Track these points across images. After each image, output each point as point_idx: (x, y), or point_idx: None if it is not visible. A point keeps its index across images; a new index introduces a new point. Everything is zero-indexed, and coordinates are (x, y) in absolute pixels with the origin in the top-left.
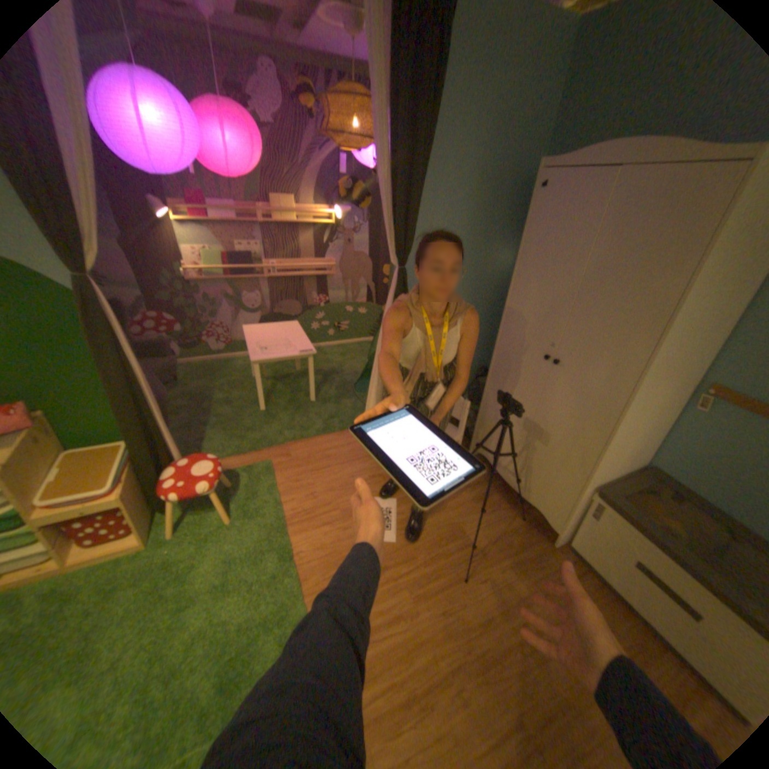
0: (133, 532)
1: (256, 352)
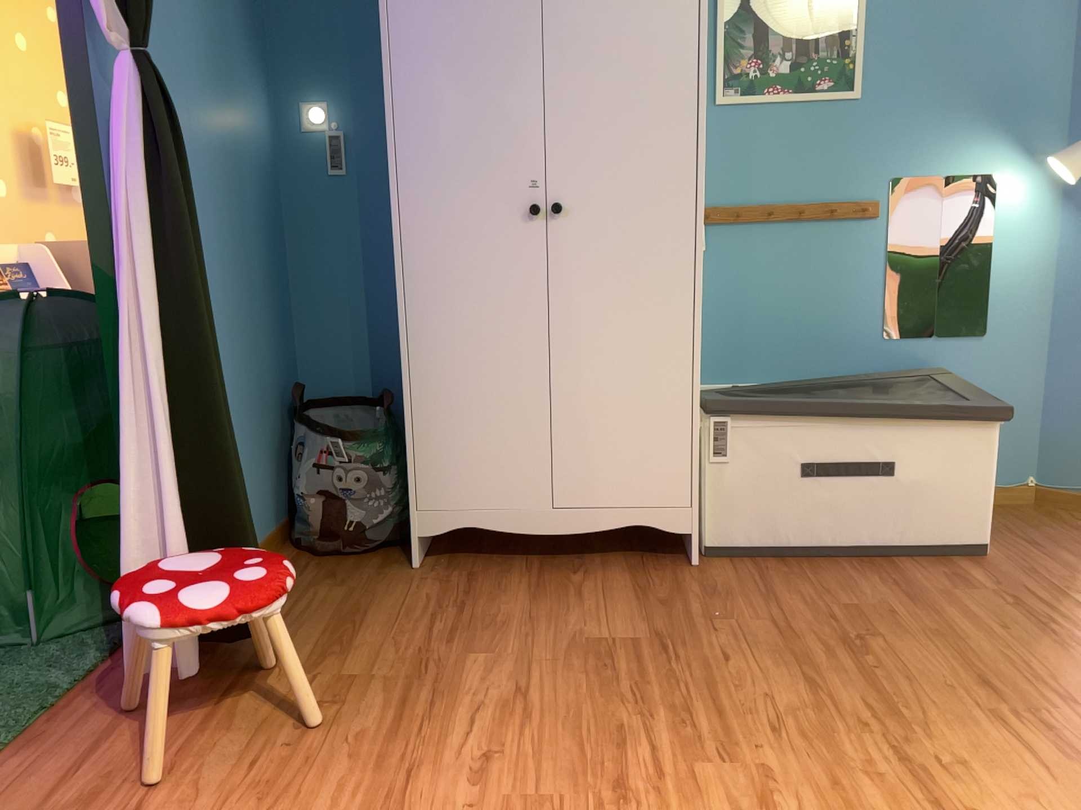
0: None
1: None
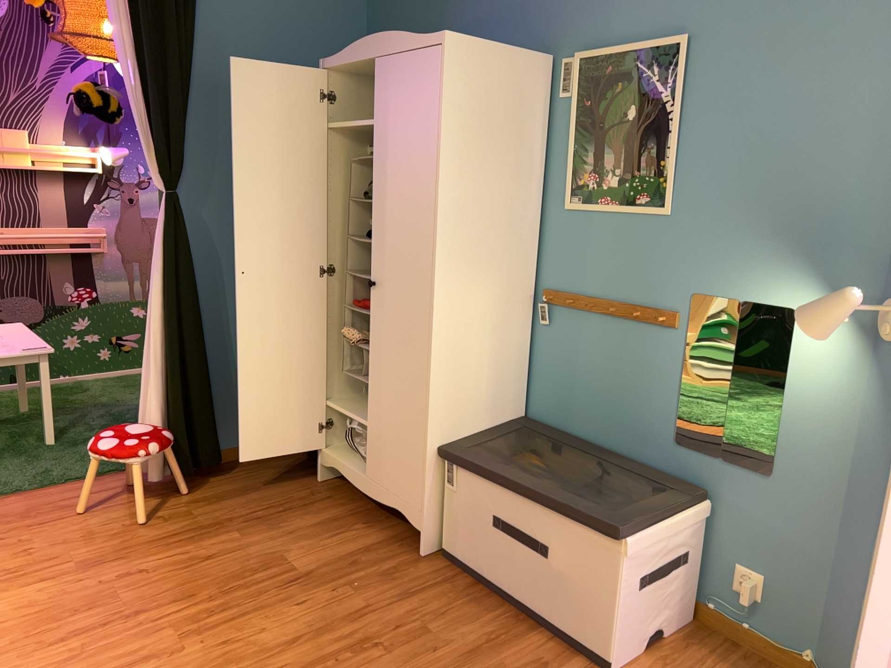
0: None
1: None
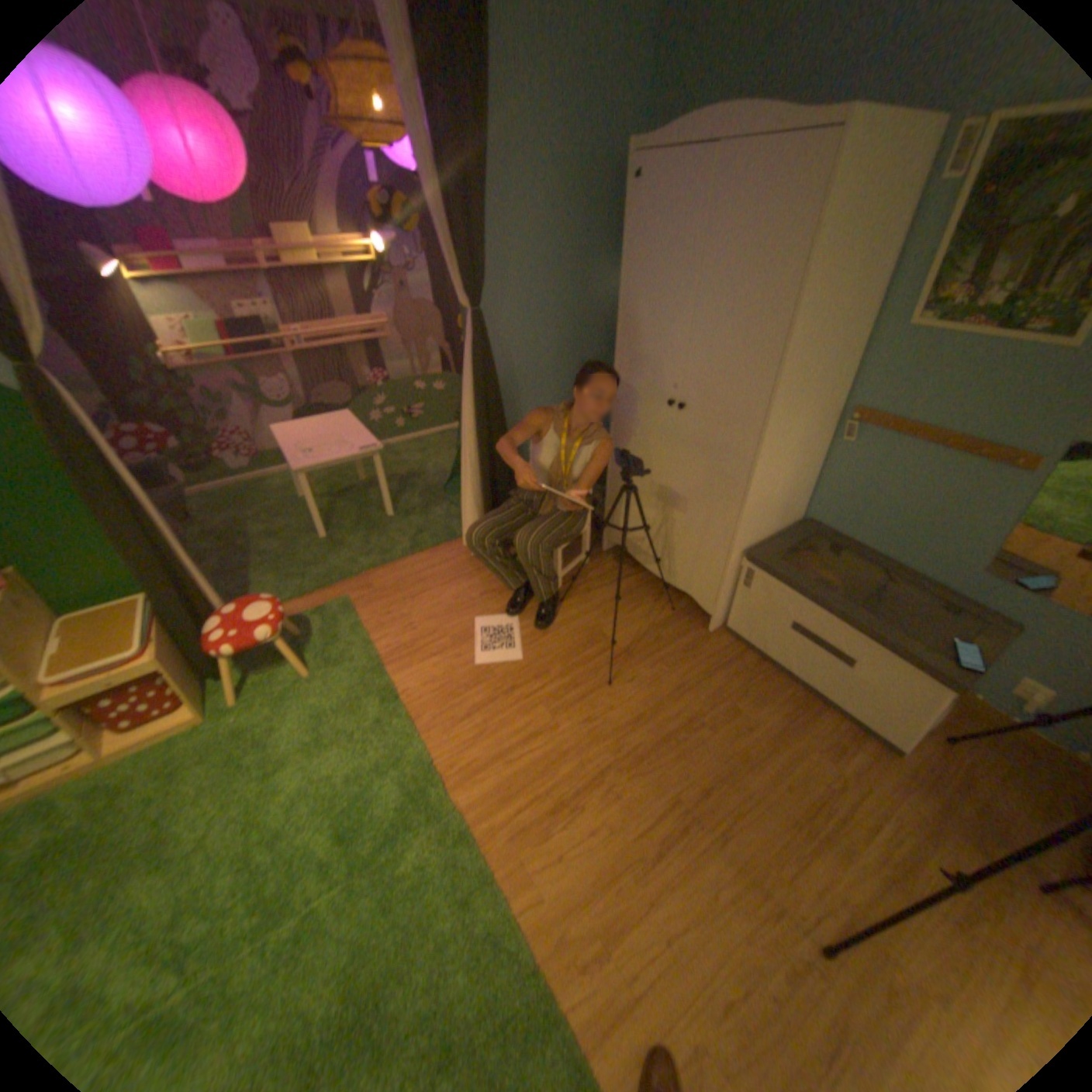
0: (183, 702)
1: (298, 457)
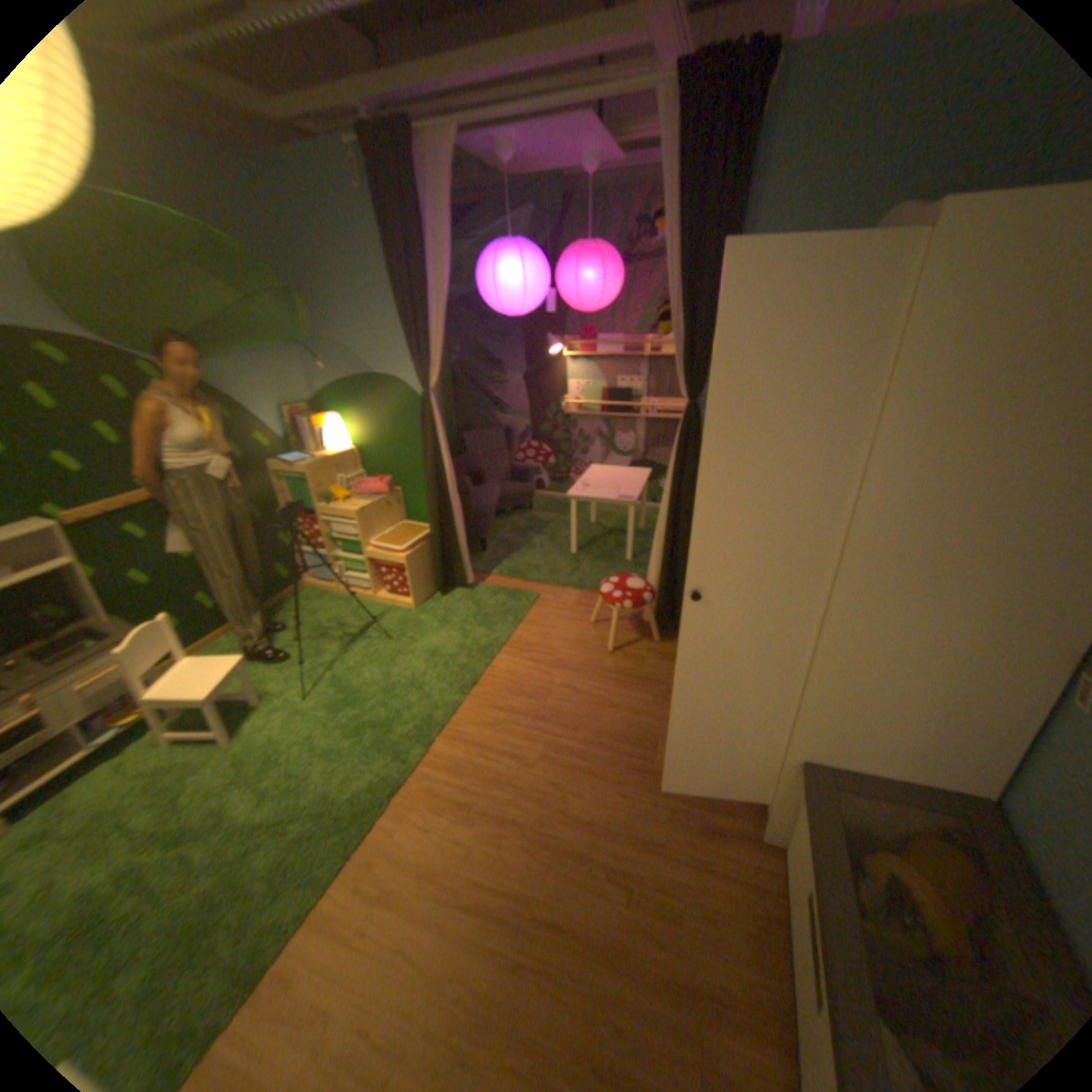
0: (414, 594)
1: (580, 489)
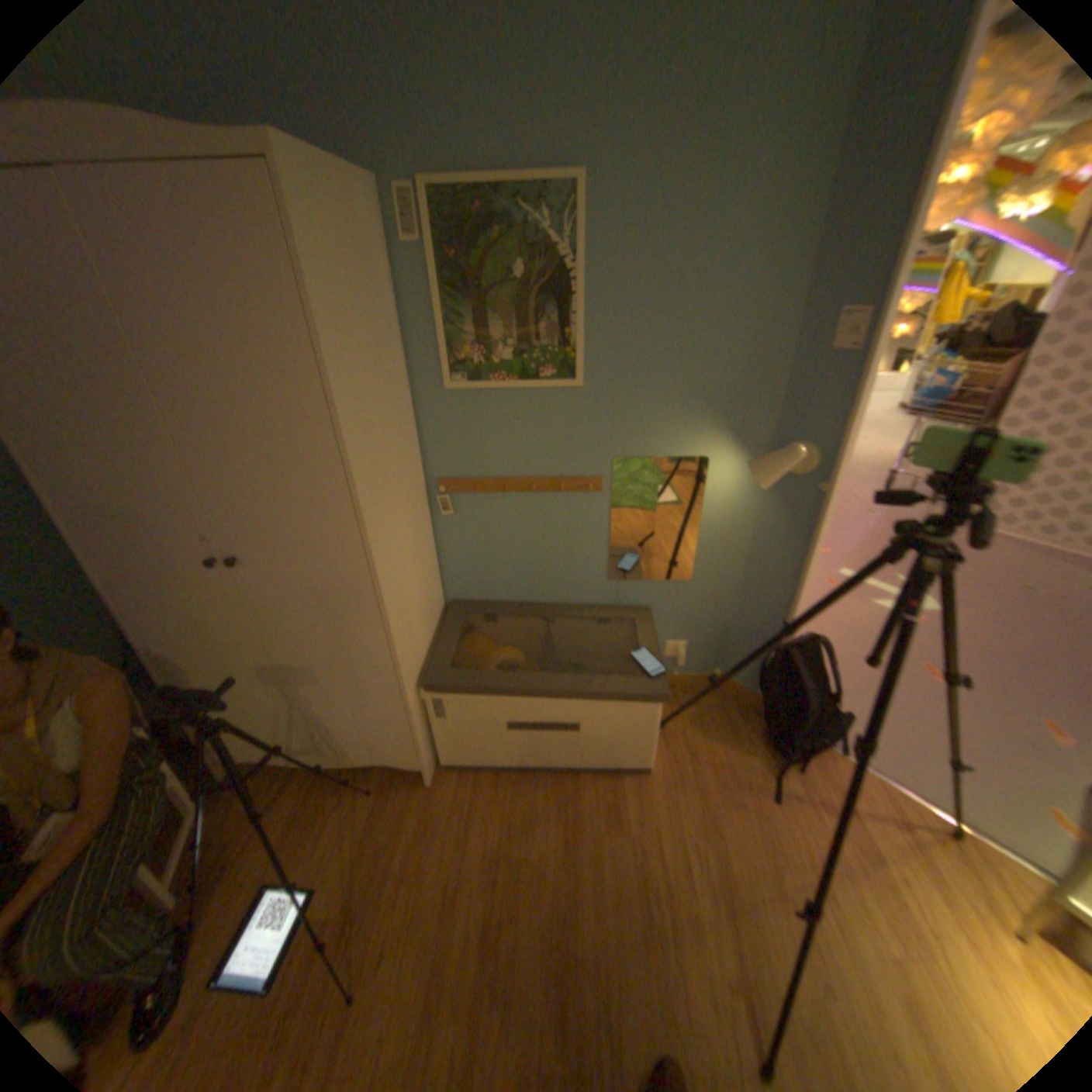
0: None
1: None
